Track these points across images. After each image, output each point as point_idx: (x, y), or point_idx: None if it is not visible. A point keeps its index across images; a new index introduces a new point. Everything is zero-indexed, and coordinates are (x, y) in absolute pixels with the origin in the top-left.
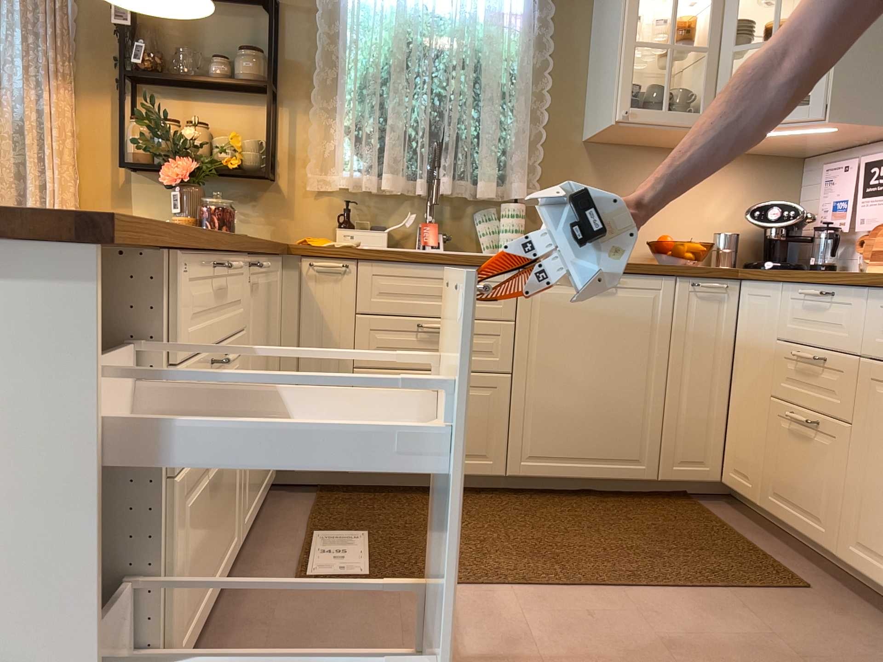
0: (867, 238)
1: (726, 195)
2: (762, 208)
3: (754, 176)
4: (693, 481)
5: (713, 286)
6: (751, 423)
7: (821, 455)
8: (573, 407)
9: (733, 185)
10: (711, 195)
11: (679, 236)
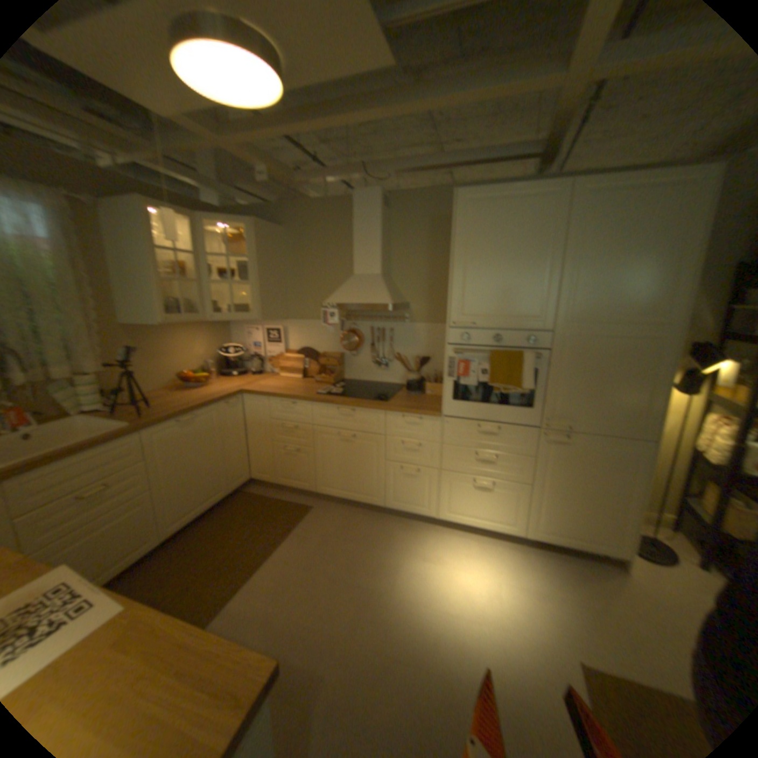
0: (272, 360)
1: (203, 342)
2: (220, 346)
3: (213, 331)
4: (242, 486)
5: (235, 403)
6: (263, 454)
7: (302, 461)
8: (187, 488)
9: (205, 337)
10: (196, 344)
11: (187, 368)
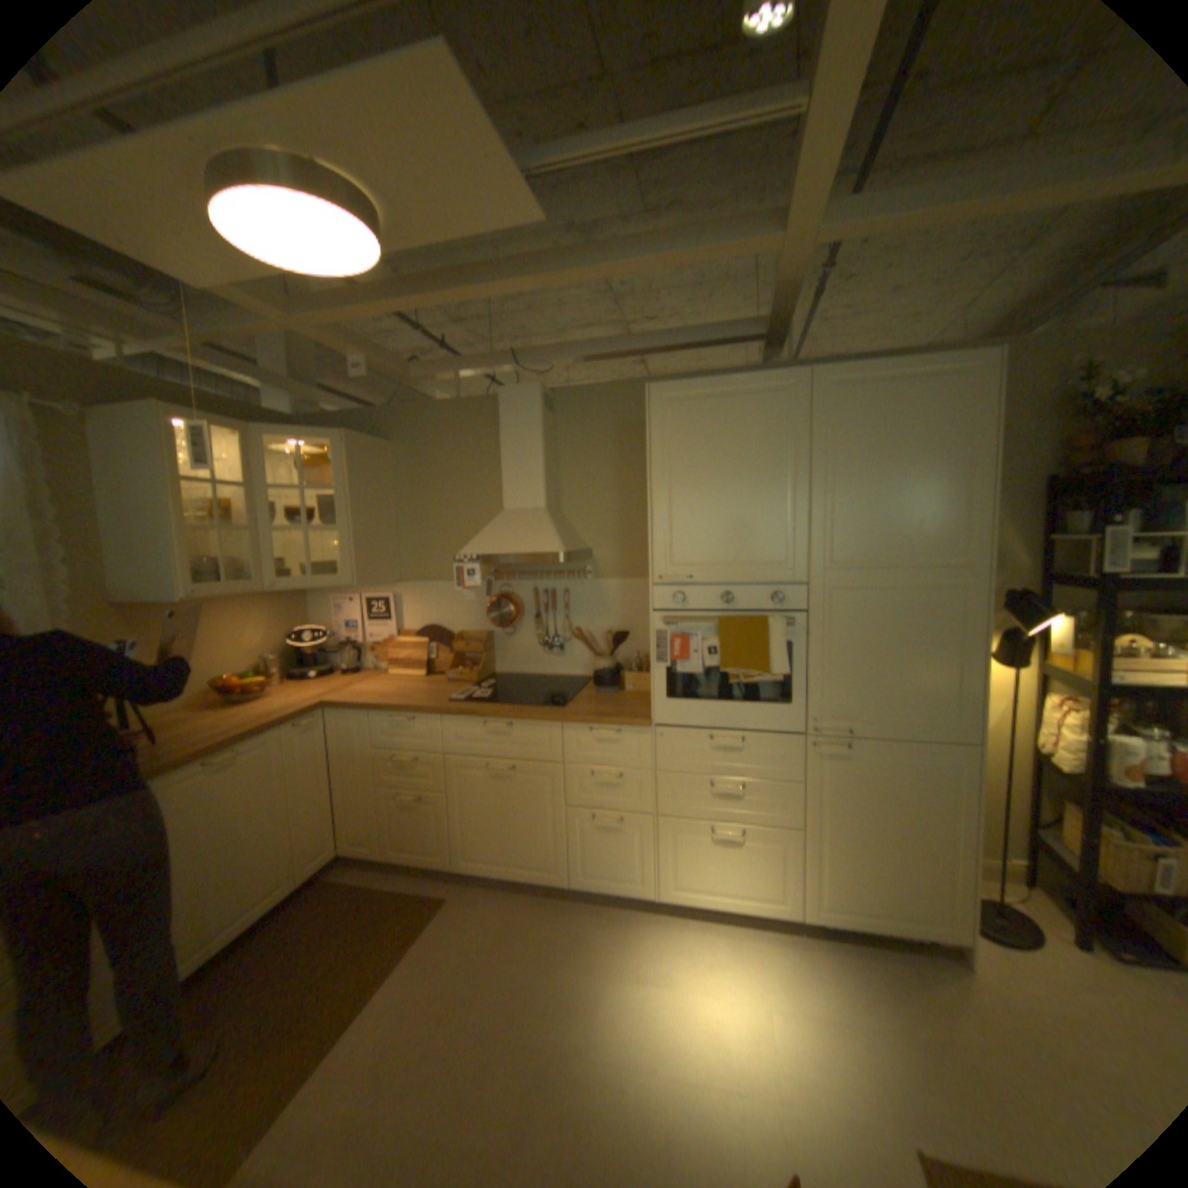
0: (374, 648)
1: (256, 625)
2: (286, 630)
3: (273, 605)
4: (318, 872)
5: (307, 724)
6: (356, 810)
7: (424, 818)
8: (215, 886)
9: (259, 616)
10: (244, 628)
11: (225, 669)
